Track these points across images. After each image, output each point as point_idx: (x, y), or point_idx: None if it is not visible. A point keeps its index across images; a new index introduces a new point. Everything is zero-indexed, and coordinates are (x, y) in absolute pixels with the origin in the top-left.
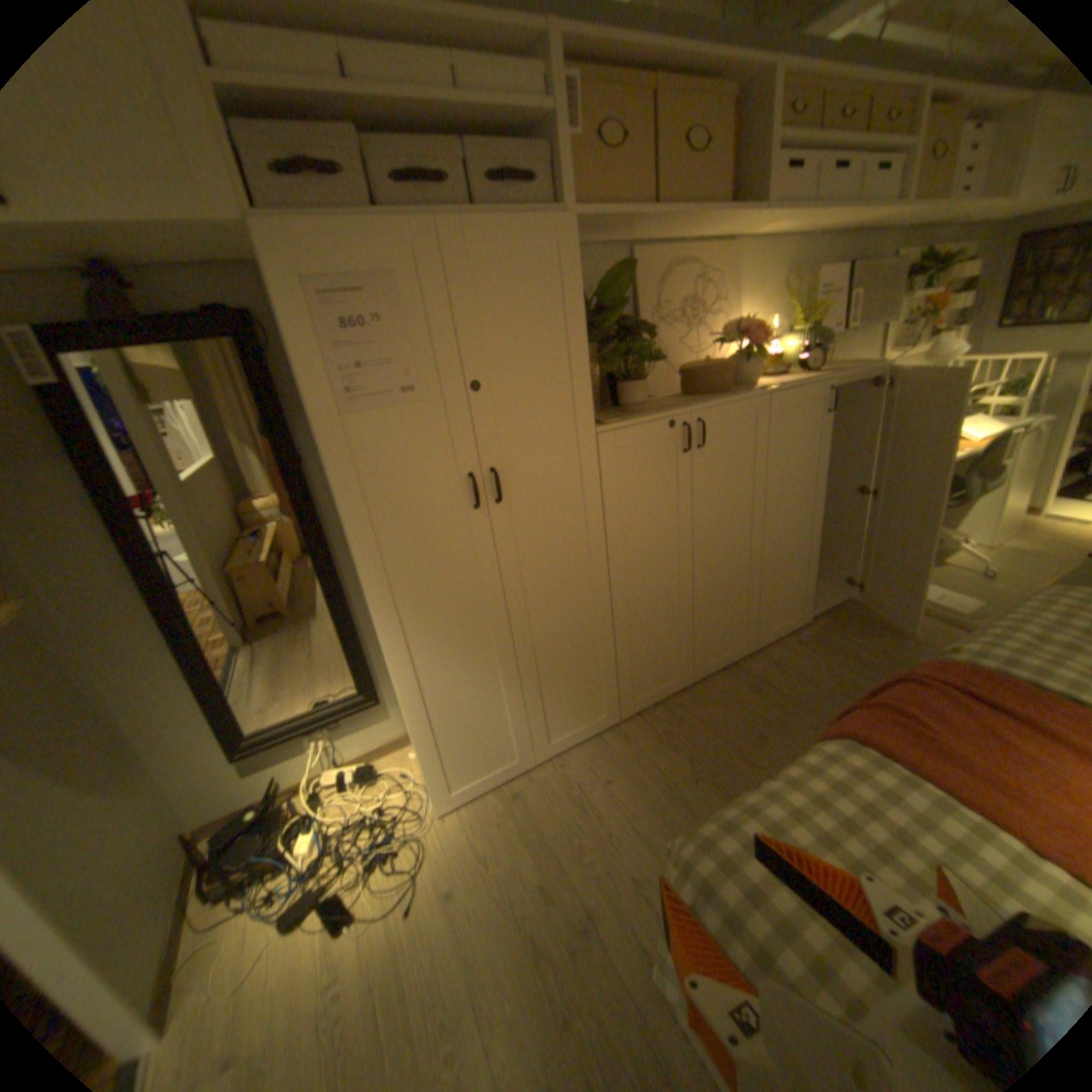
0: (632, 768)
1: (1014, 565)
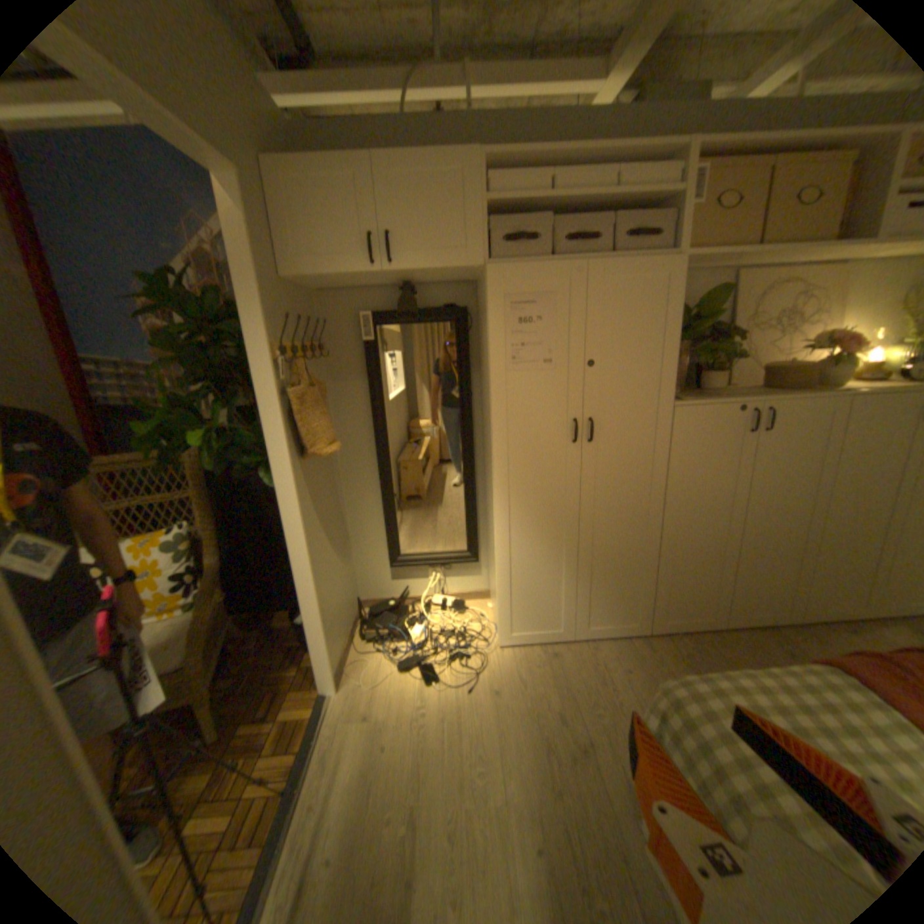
0: (652, 671)
1: None
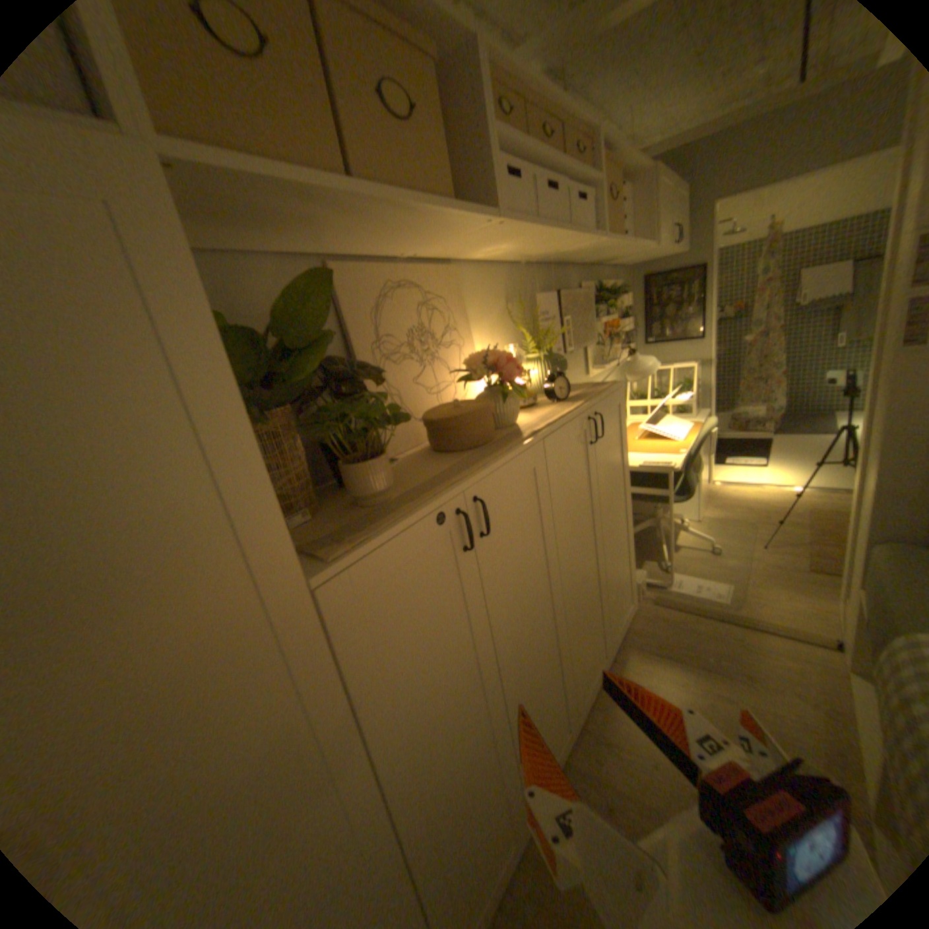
0: None
1: (723, 534)
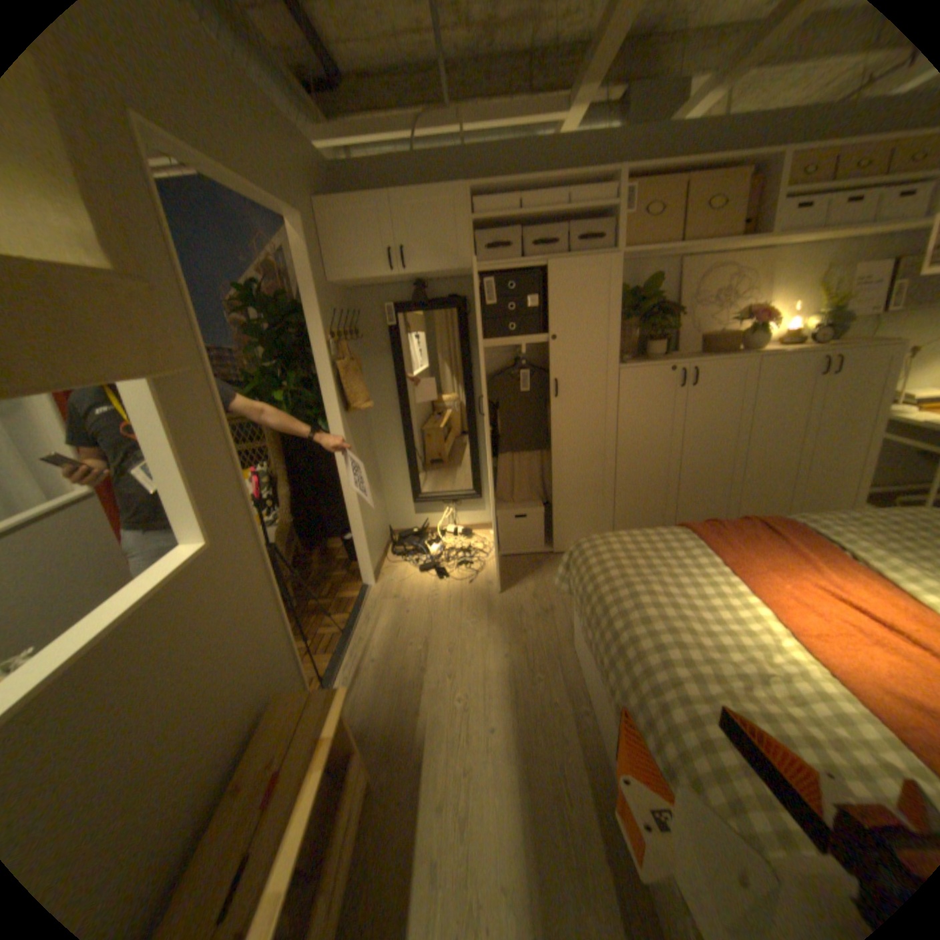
0: None
1: None
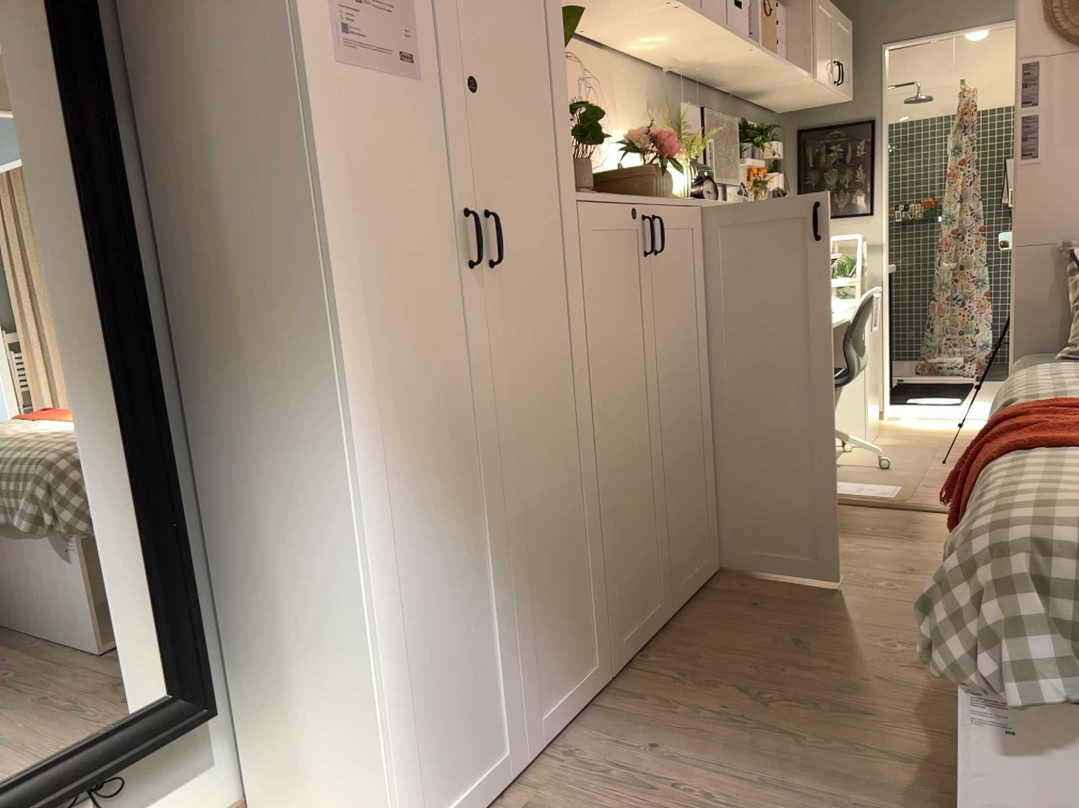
0: (671, 726)
1: (896, 454)
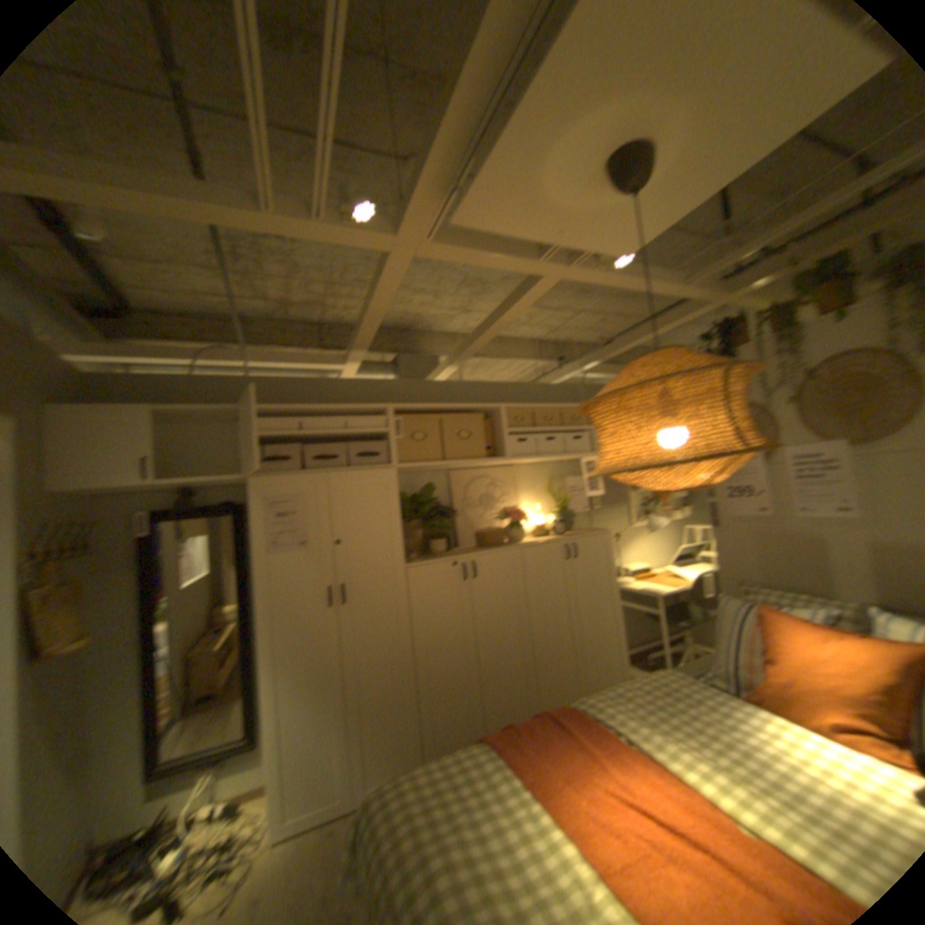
0: None
1: None
